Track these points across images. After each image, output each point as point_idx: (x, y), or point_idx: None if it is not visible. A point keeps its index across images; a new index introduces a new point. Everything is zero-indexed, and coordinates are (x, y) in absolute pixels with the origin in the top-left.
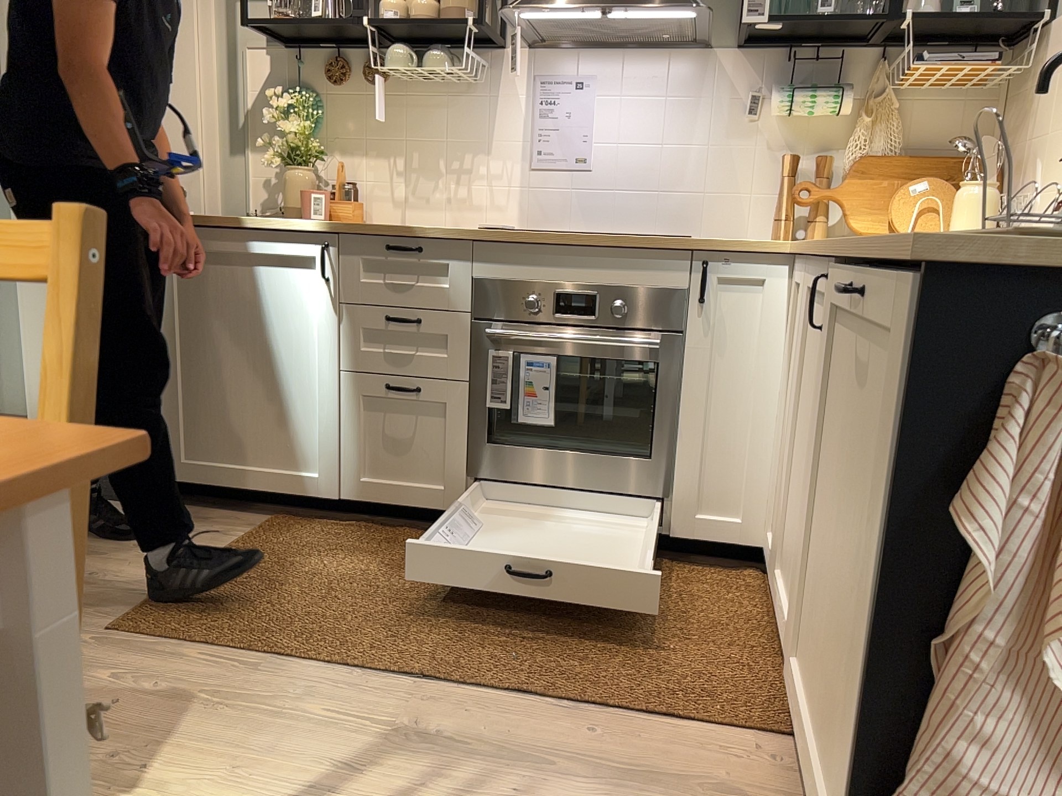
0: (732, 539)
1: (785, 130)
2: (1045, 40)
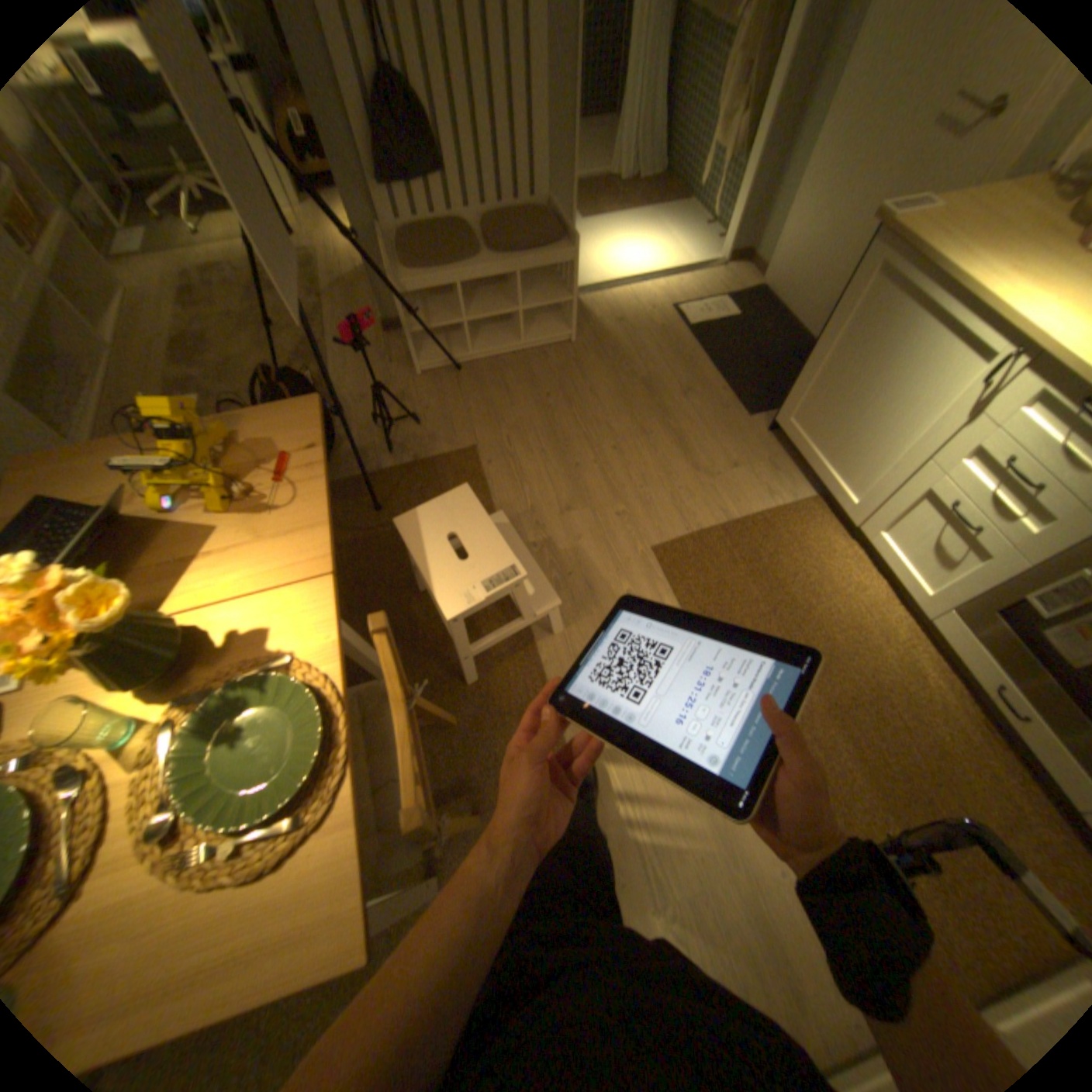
0: None
1: None
2: None
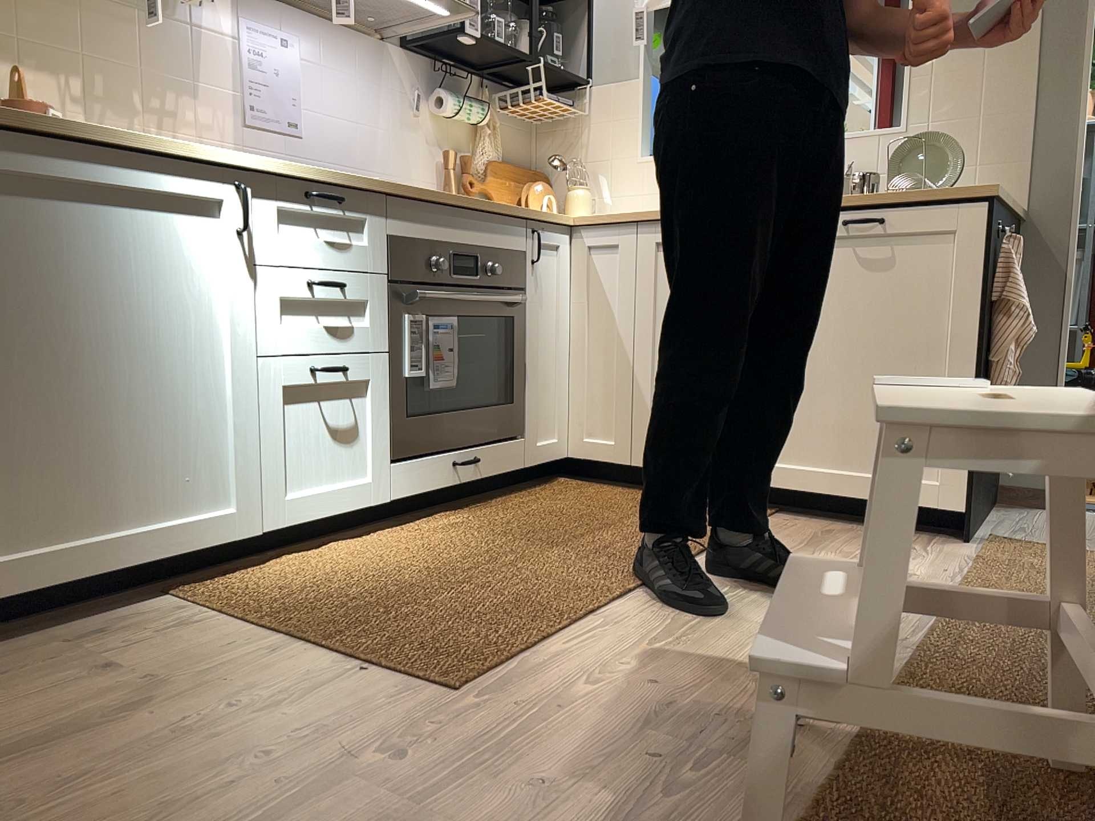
0: (555, 456)
1: (438, 128)
2: (595, 96)
